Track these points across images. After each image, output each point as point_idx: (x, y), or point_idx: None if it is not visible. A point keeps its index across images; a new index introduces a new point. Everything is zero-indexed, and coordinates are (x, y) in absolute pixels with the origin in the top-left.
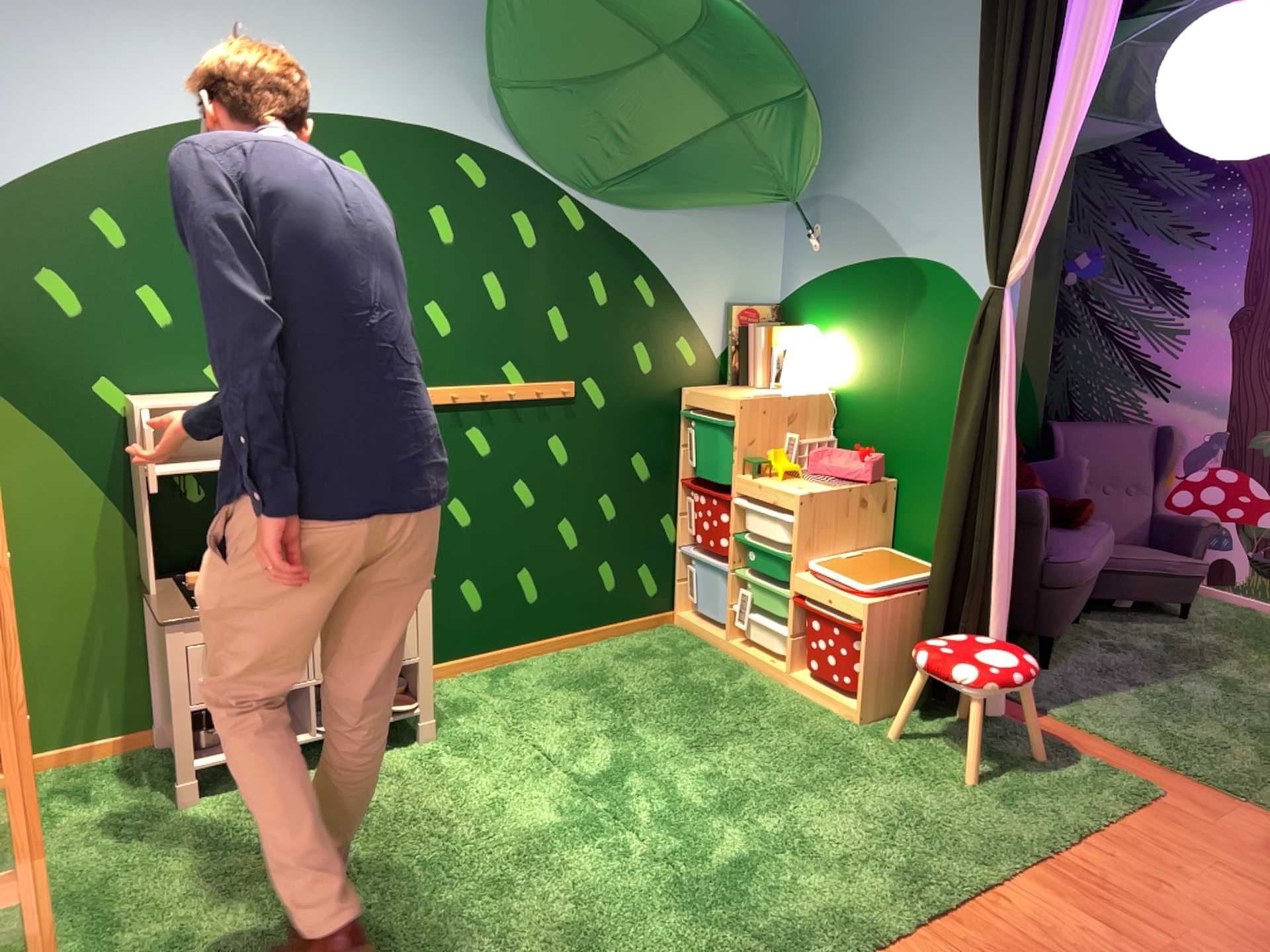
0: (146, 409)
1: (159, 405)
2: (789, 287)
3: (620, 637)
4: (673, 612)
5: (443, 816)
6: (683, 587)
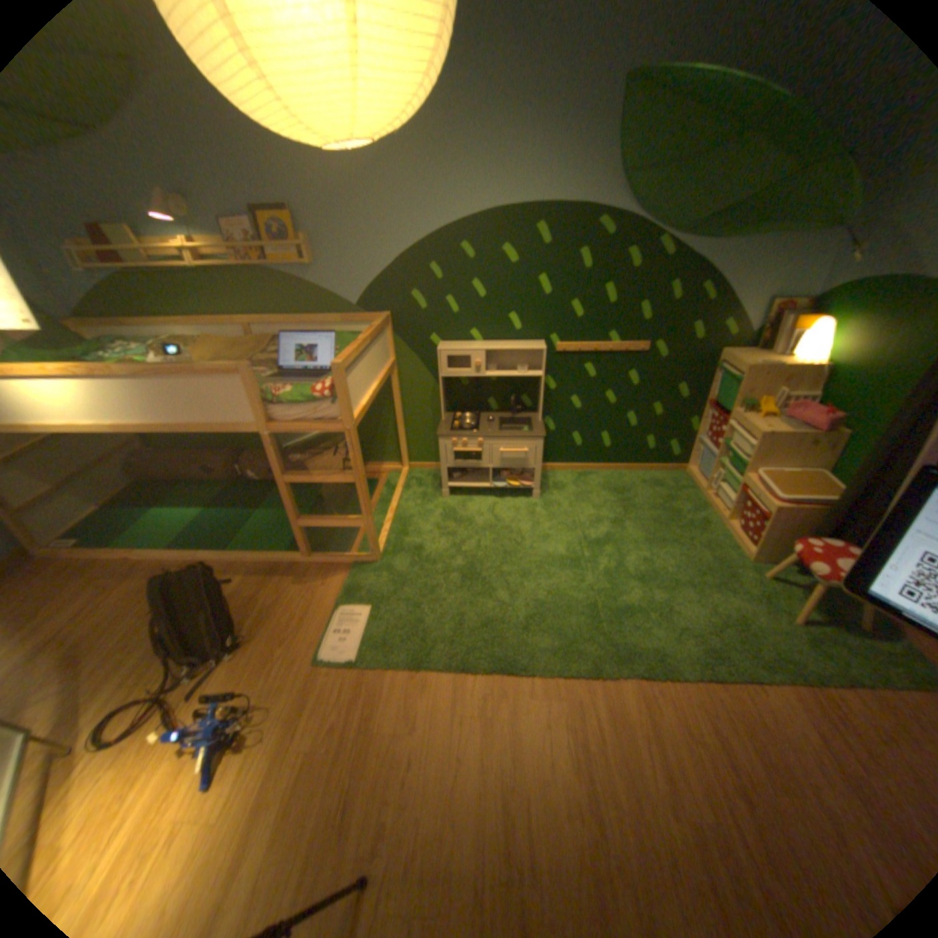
0: (440, 352)
1: (445, 350)
2: (827, 287)
3: (651, 471)
4: (686, 466)
5: (522, 535)
6: (694, 455)
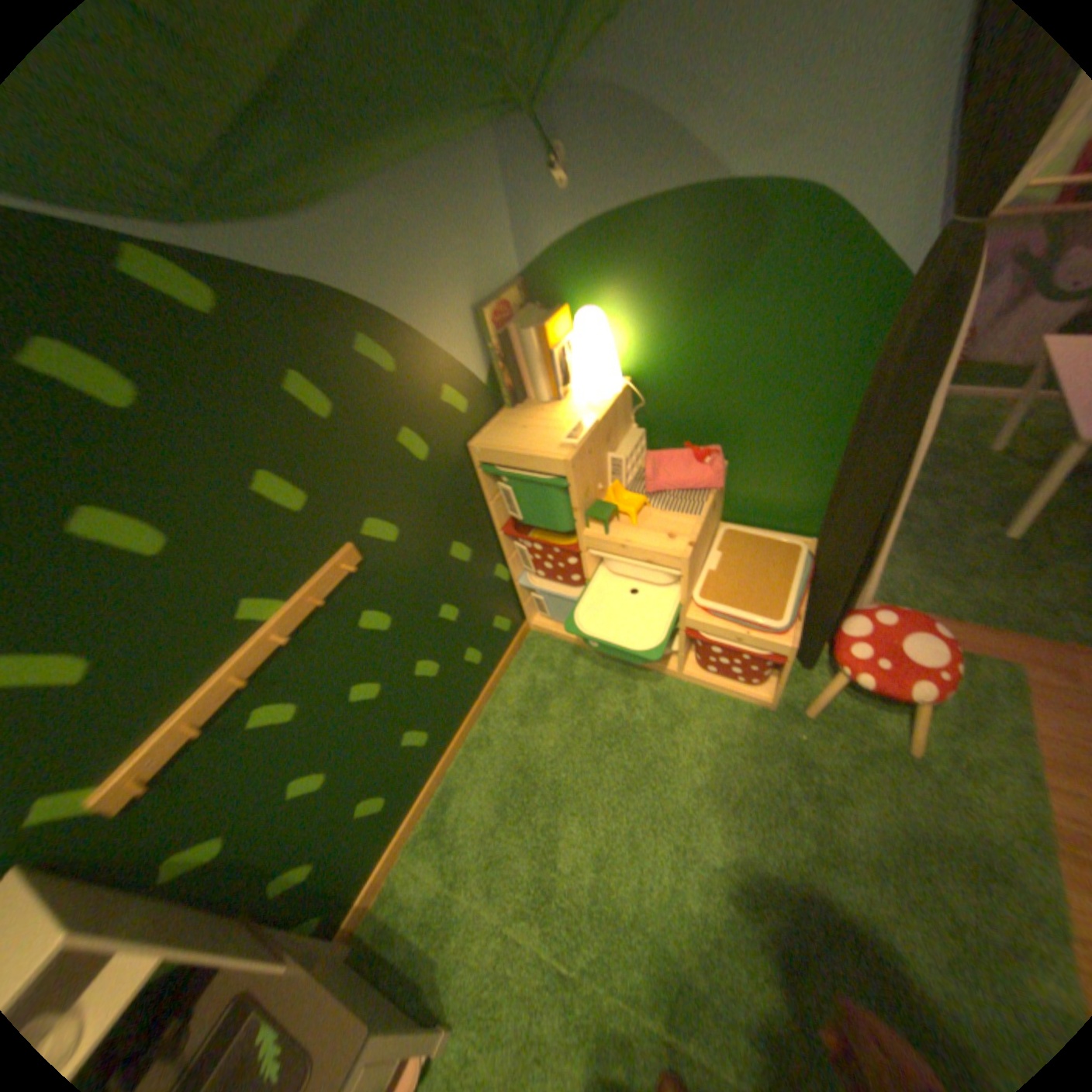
0: None
1: None
2: (530, 252)
3: (502, 679)
4: (526, 622)
5: None
6: (528, 604)
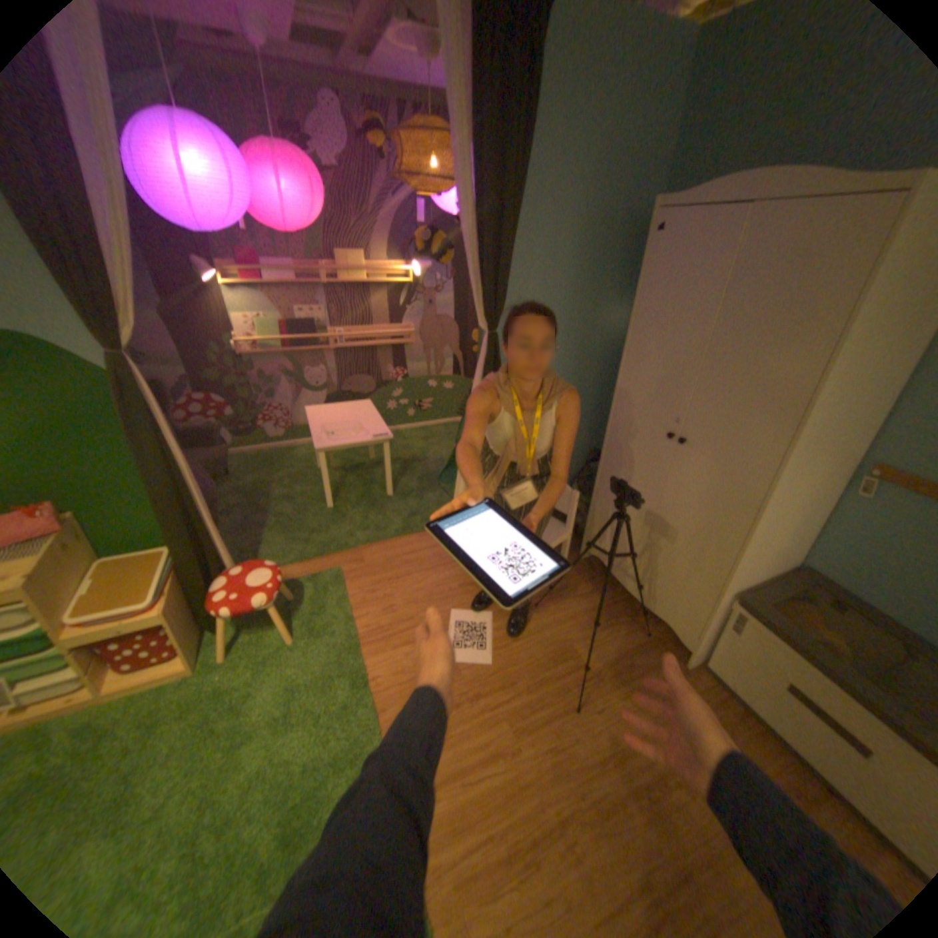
0: None
1: None
2: None
3: None
4: None
5: None
6: None
